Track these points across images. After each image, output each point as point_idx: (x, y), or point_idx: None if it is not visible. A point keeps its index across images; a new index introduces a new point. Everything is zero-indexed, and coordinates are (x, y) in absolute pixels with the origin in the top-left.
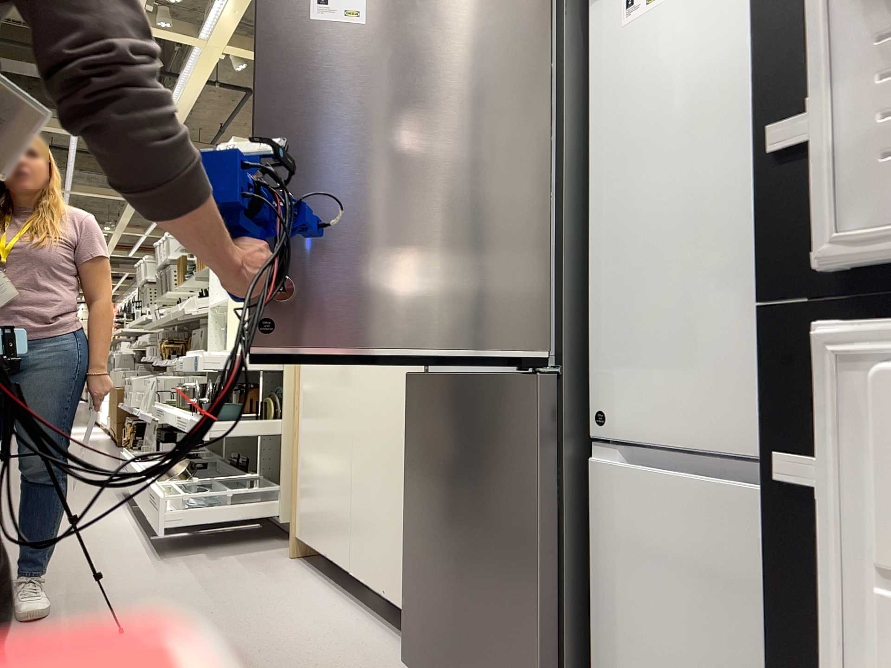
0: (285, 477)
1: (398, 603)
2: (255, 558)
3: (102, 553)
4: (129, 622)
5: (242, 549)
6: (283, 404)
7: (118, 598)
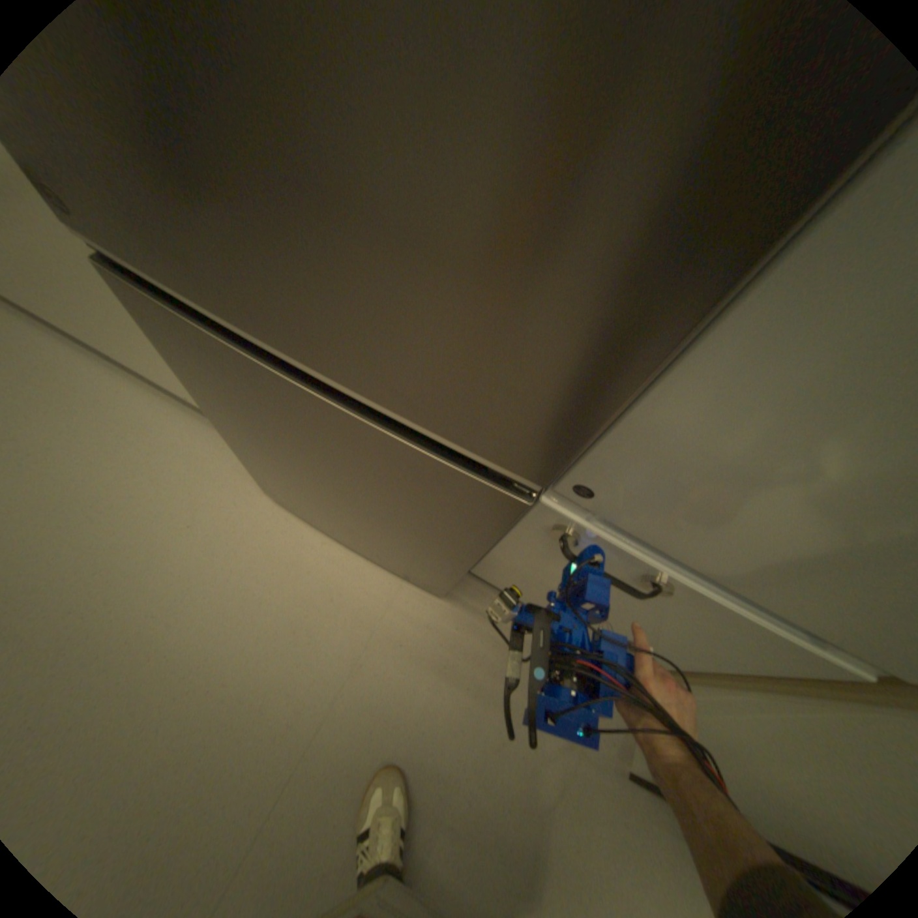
0: None
1: None
2: None
3: None
4: None
5: None
6: None
7: None
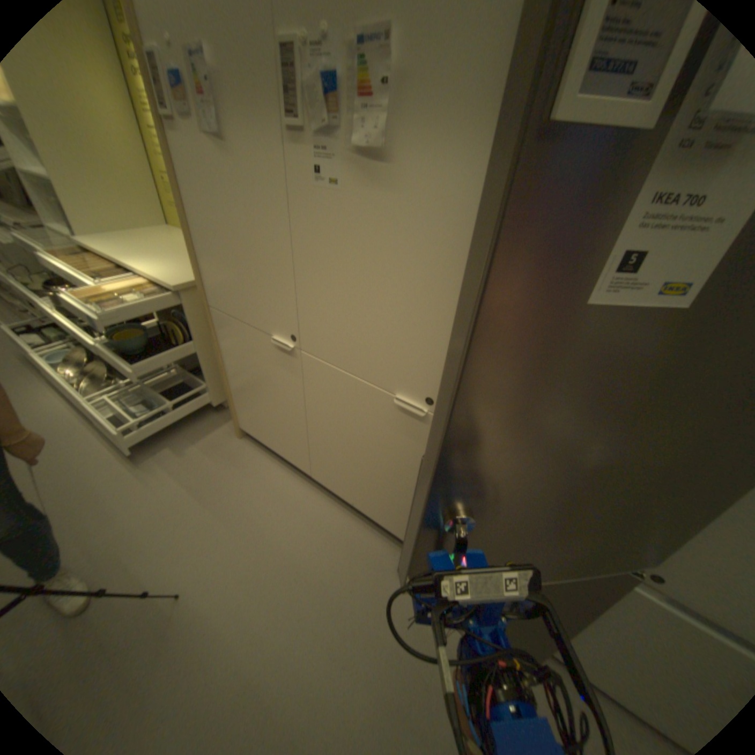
0: (209, 379)
1: (368, 514)
2: (211, 443)
3: (73, 470)
4: (169, 572)
5: (194, 433)
6: (188, 325)
7: (136, 538)
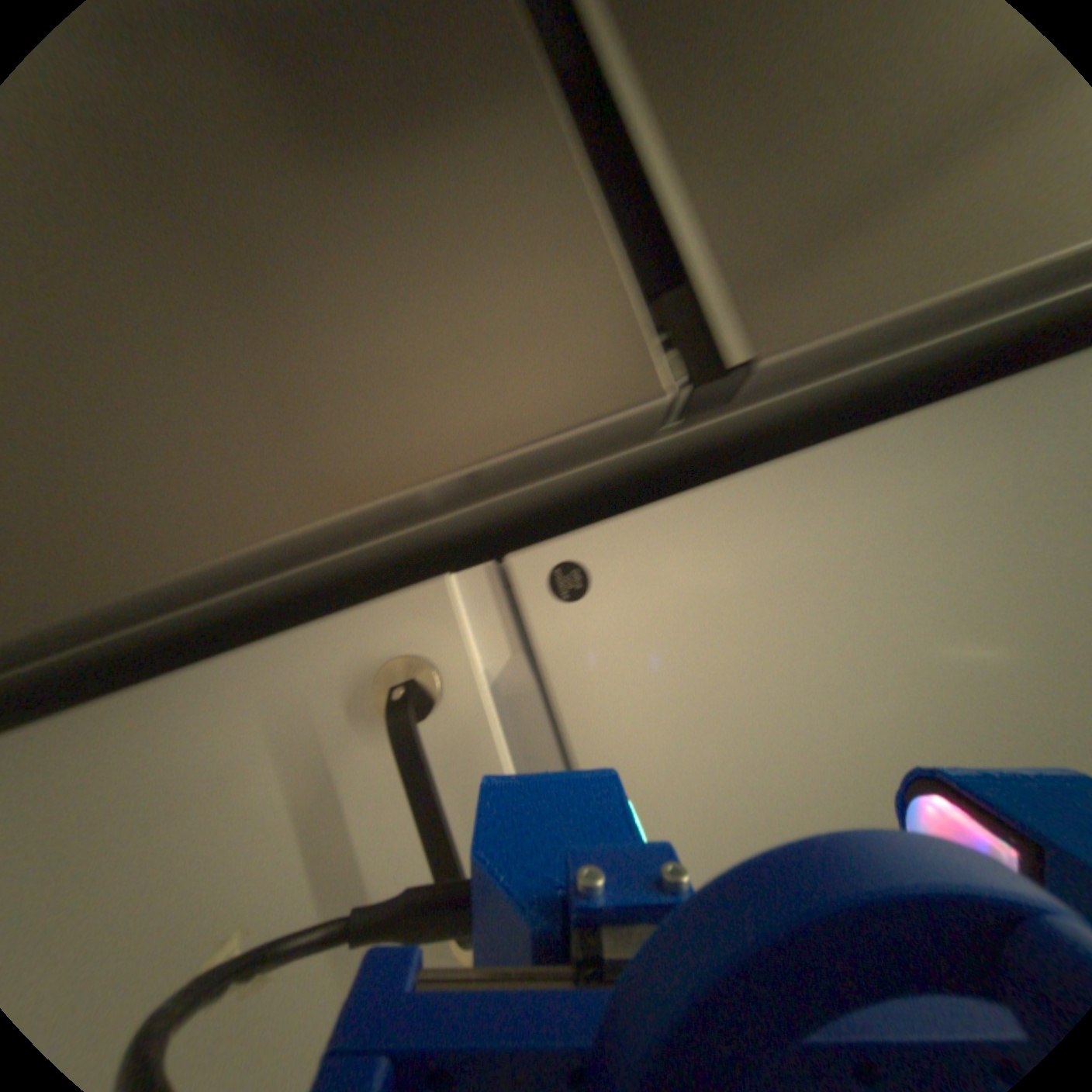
0: None
1: None
2: None
3: None
4: None
5: None
6: None
7: None
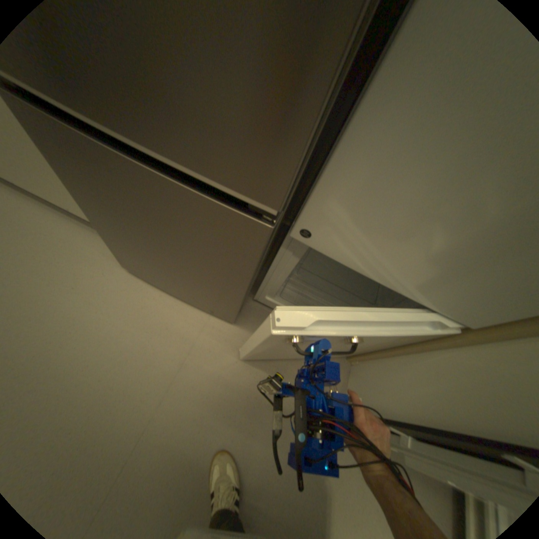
0: None
1: None
2: None
3: None
4: None
5: None
6: None
7: None
